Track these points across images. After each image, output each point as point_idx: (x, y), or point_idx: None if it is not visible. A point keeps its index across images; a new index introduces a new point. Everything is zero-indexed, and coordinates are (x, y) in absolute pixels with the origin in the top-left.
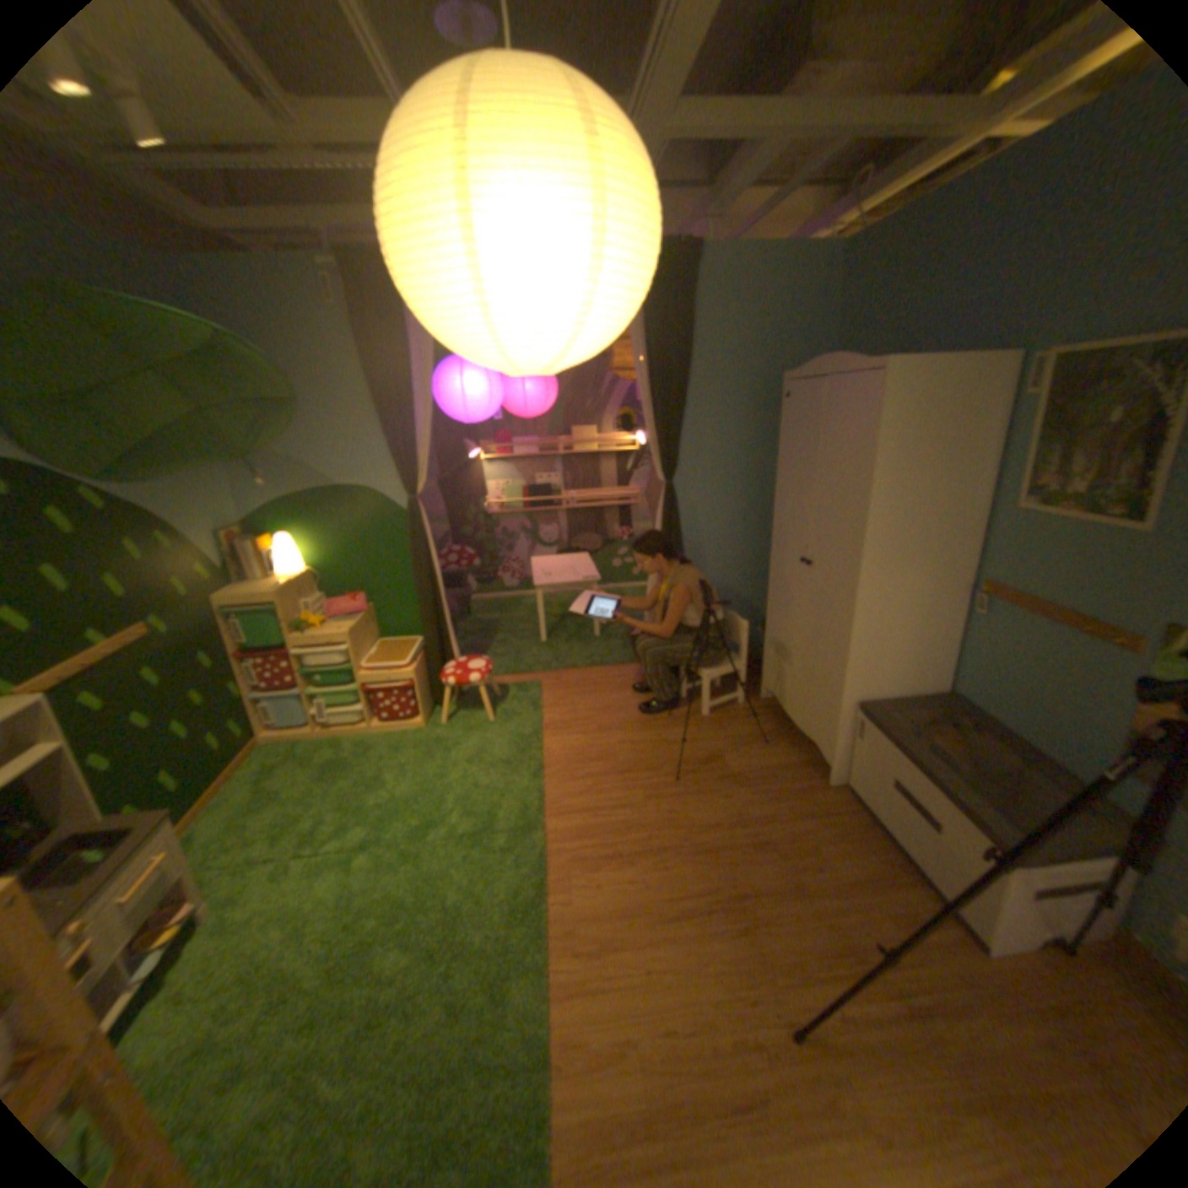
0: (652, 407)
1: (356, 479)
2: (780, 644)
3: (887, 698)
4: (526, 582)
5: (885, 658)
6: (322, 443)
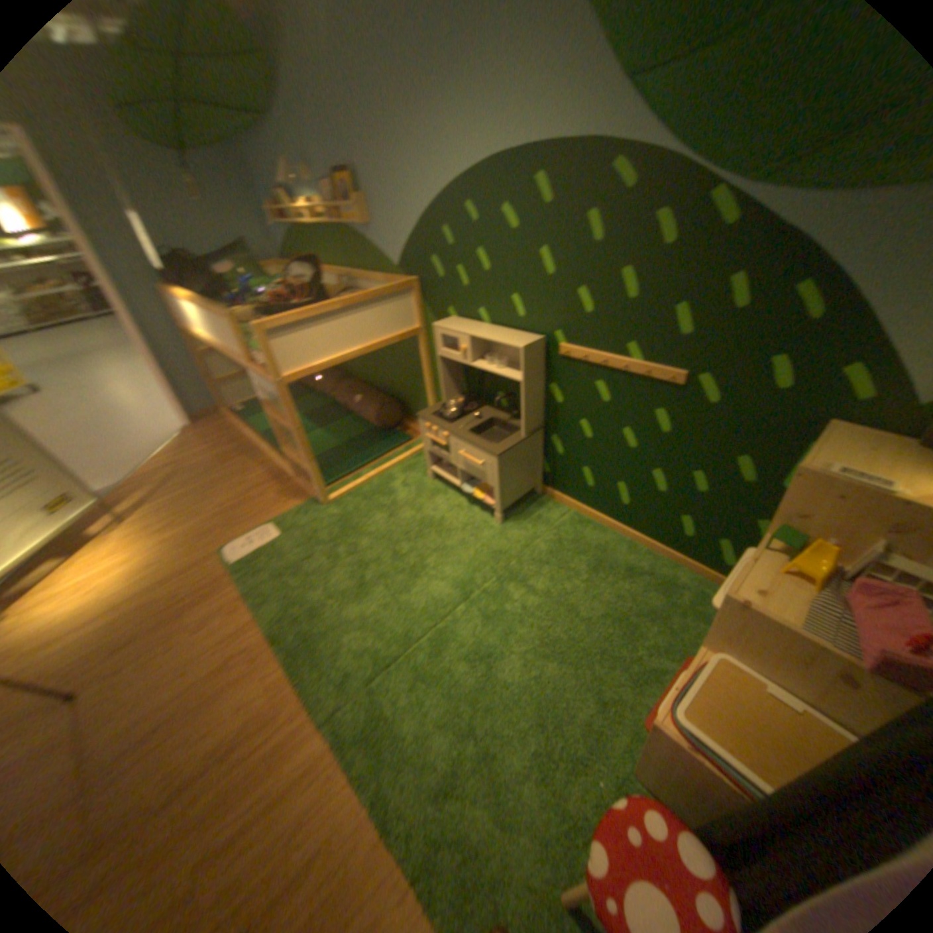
0: None
1: None
2: None
3: None
4: None
5: None
6: None
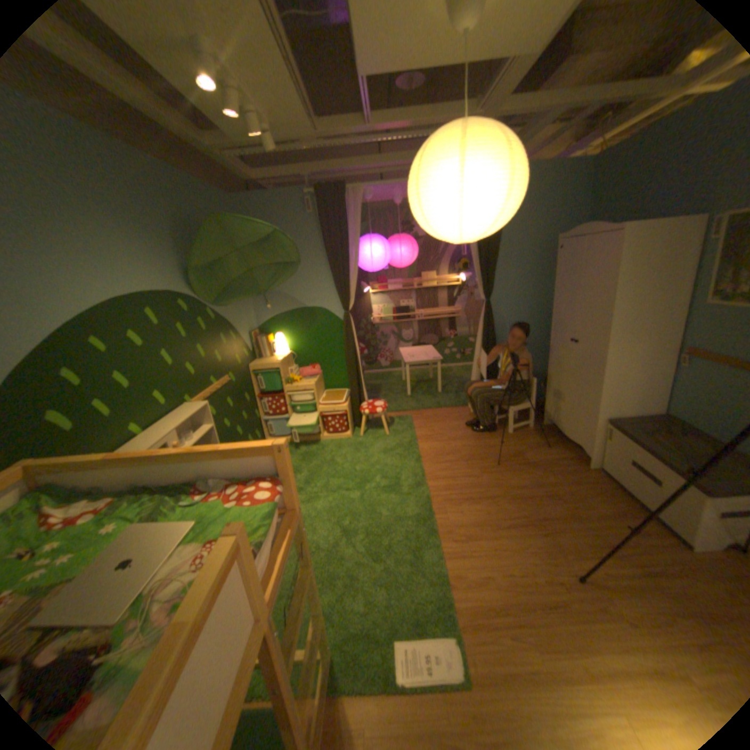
0: (477, 258)
1: (315, 303)
2: (555, 390)
3: (625, 417)
4: (393, 363)
5: (624, 393)
6: (299, 285)
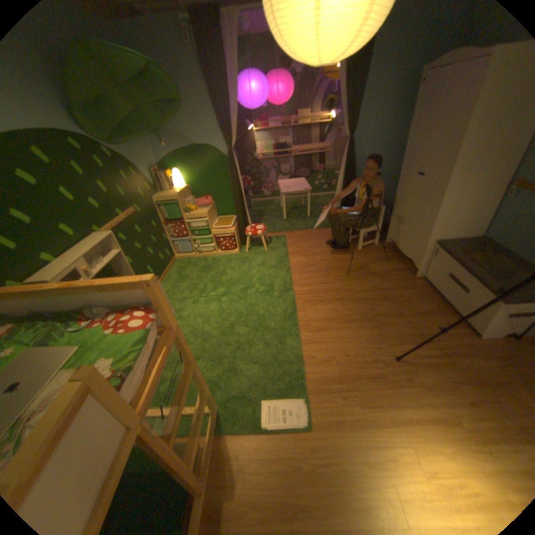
0: (346, 93)
1: (203, 141)
2: (399, 216)
3: (451, 239)
4: (273, 193)
5: (454, 219)
6: (187, 123)
